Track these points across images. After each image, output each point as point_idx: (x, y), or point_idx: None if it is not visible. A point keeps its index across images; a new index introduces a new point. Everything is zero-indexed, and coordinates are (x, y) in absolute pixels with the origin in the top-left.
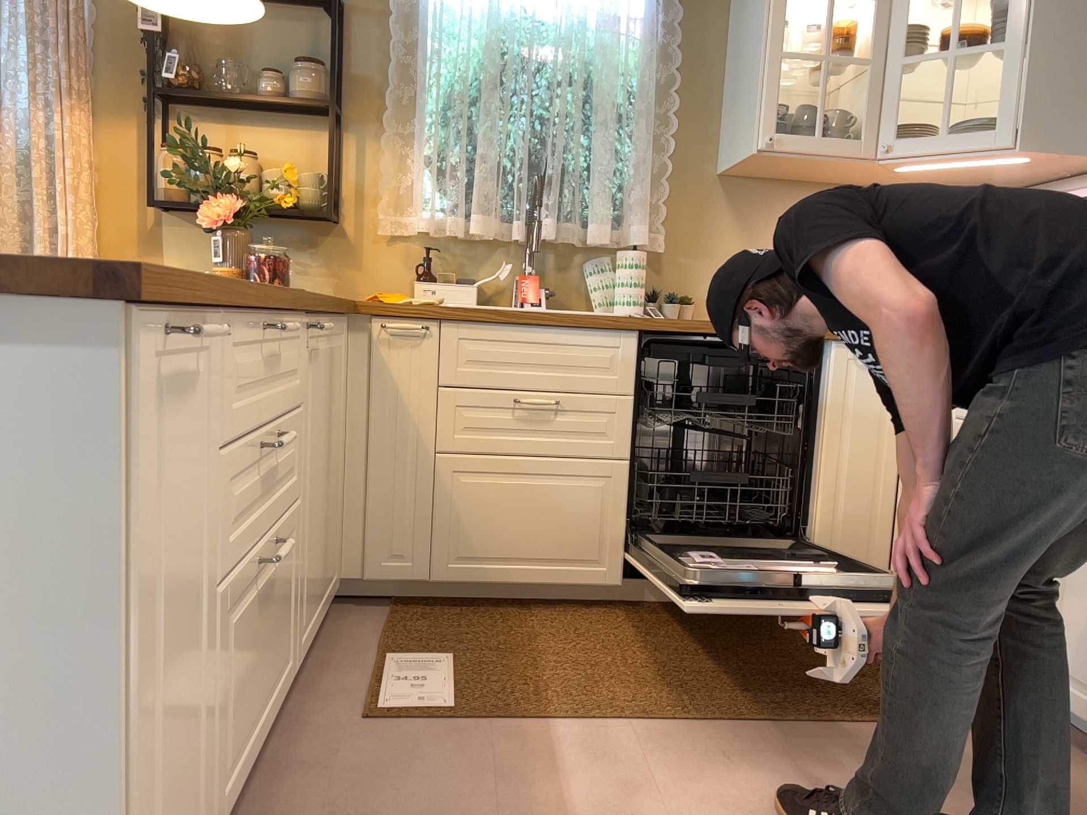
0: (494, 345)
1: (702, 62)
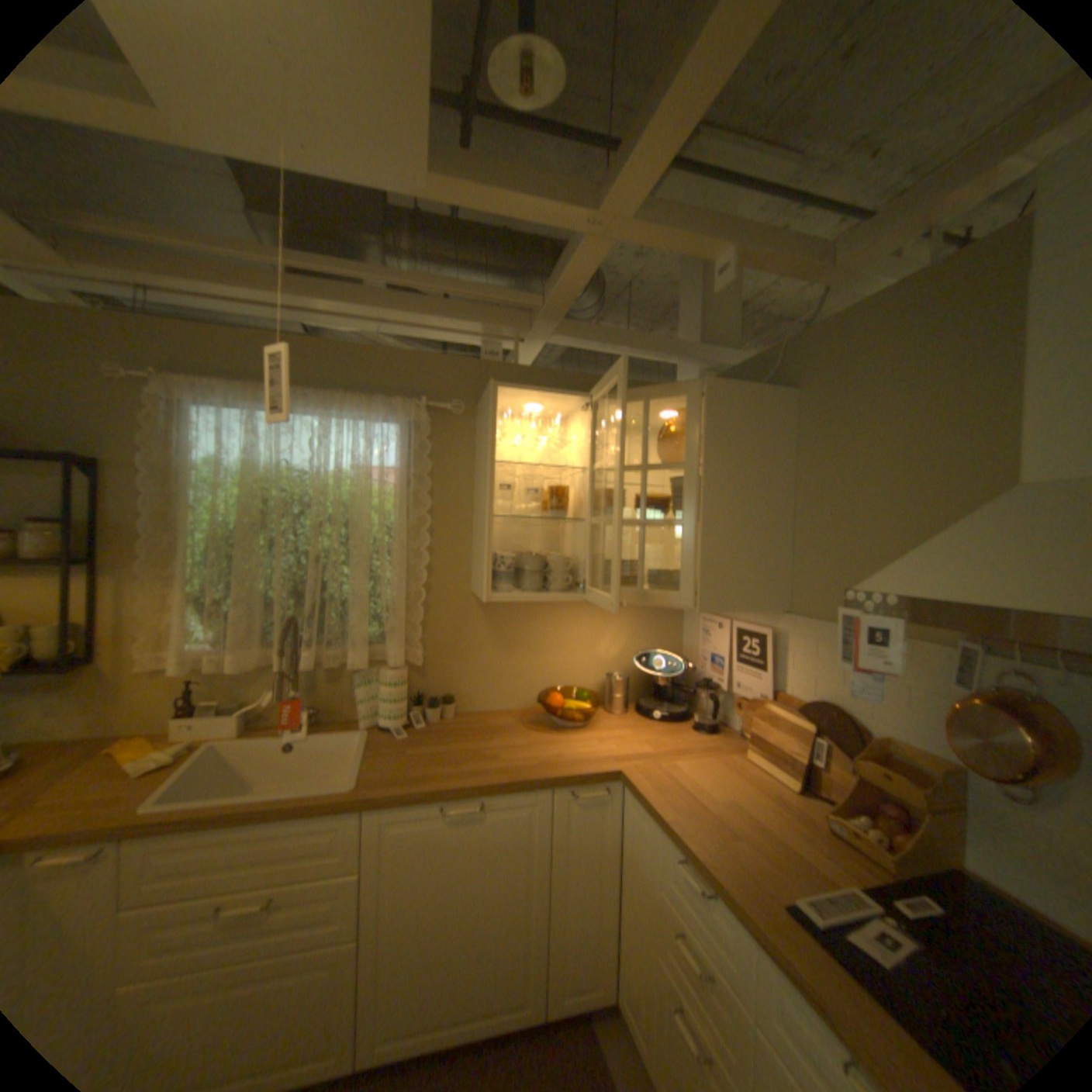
0: (189, 854)
1: (453, 500)
